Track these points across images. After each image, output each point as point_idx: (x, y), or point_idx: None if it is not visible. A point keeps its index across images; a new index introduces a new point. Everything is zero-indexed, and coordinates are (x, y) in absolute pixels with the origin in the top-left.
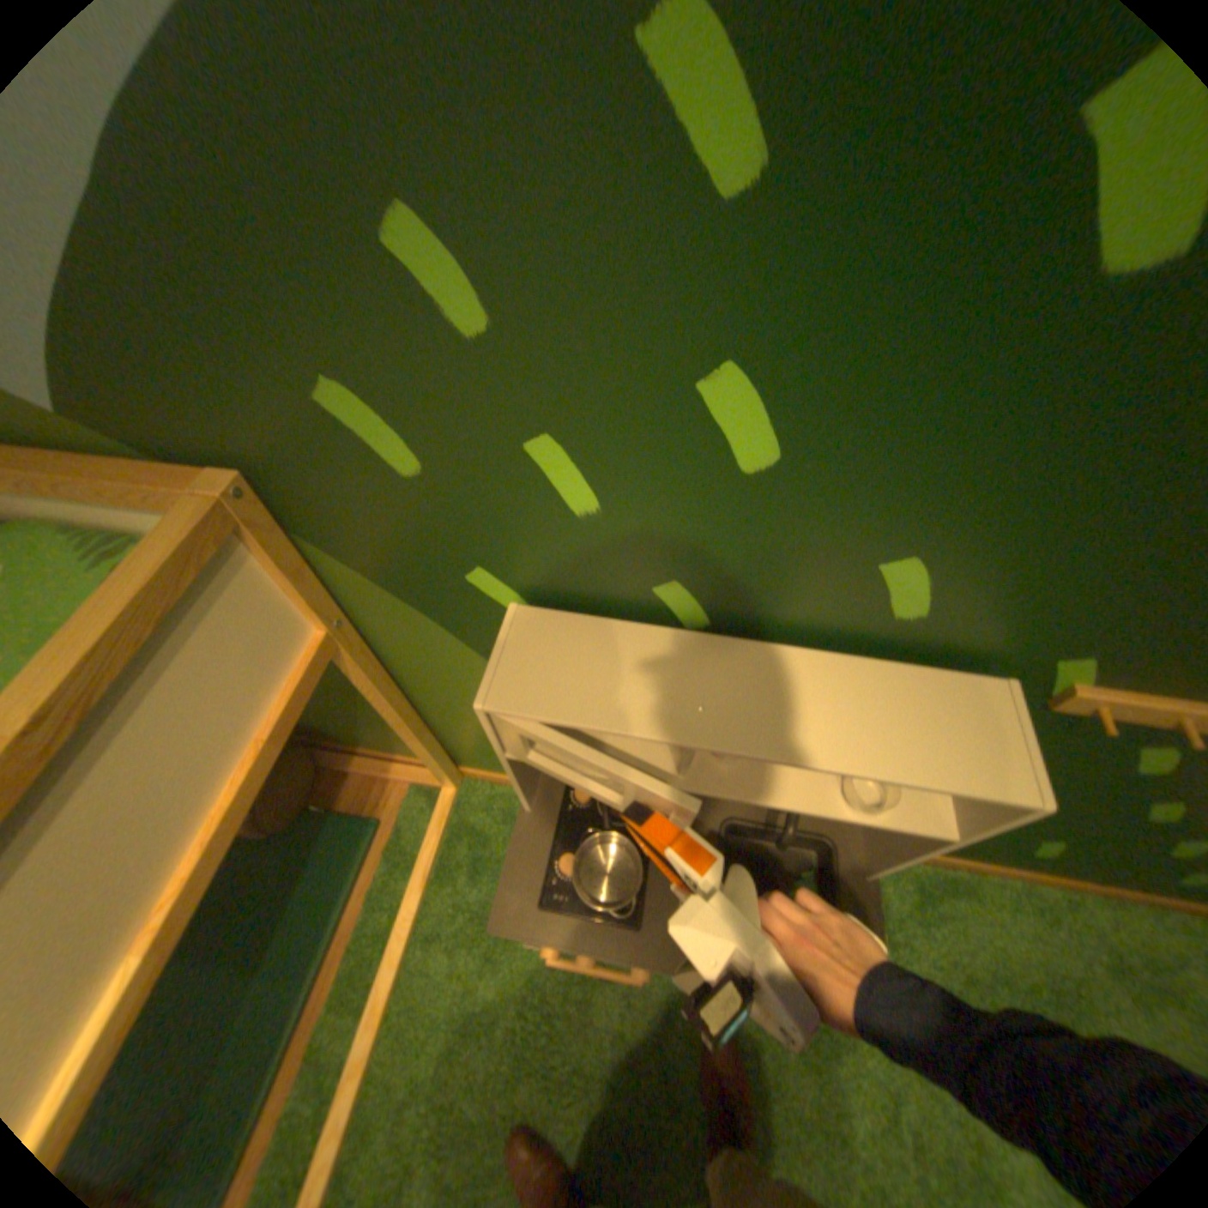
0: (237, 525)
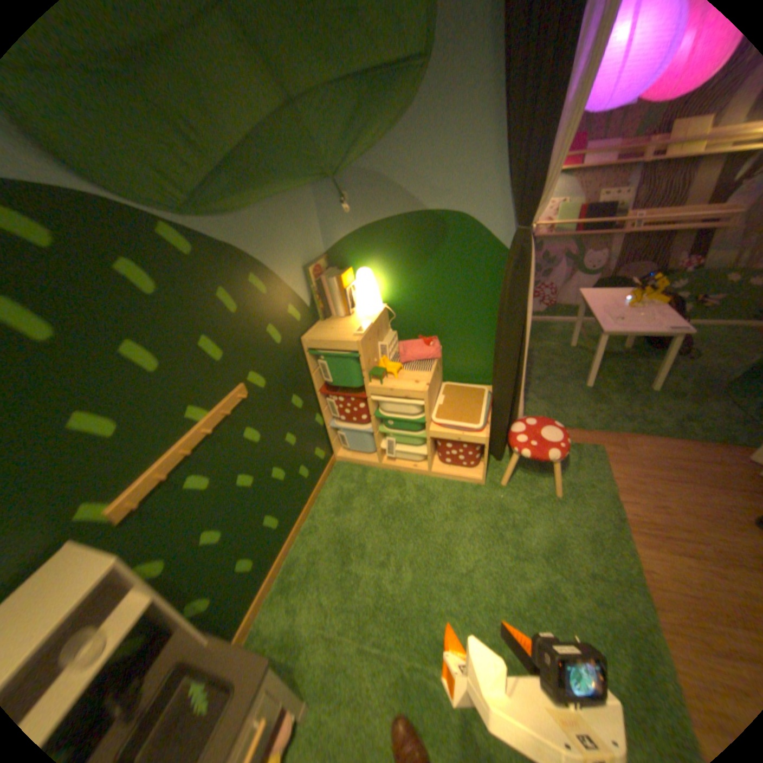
0: None
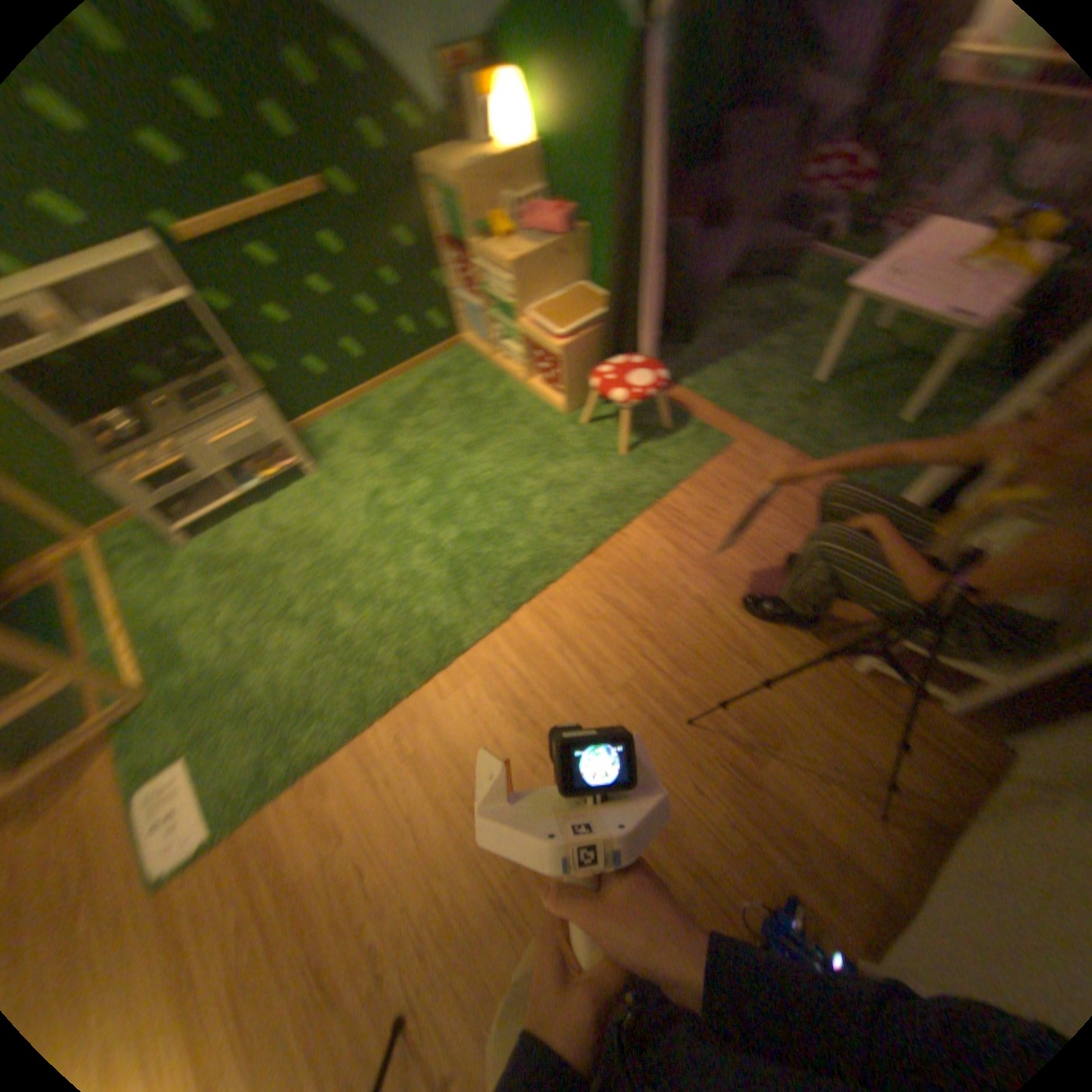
0: None
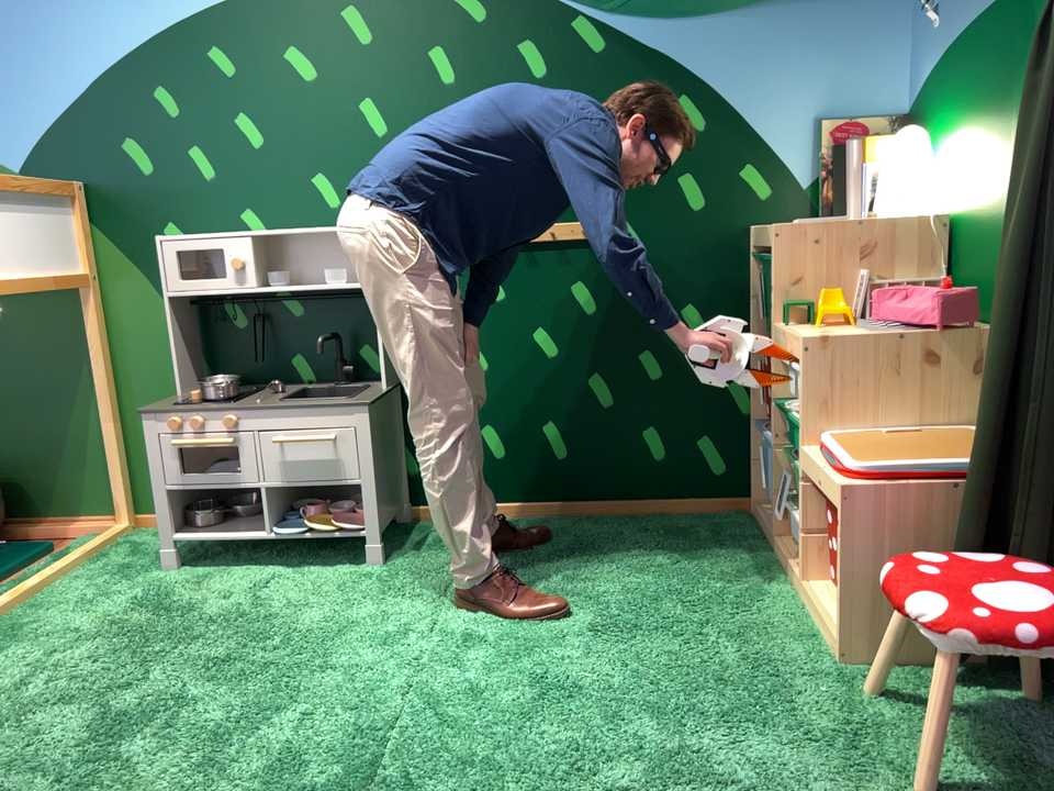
0: (75, 194)
